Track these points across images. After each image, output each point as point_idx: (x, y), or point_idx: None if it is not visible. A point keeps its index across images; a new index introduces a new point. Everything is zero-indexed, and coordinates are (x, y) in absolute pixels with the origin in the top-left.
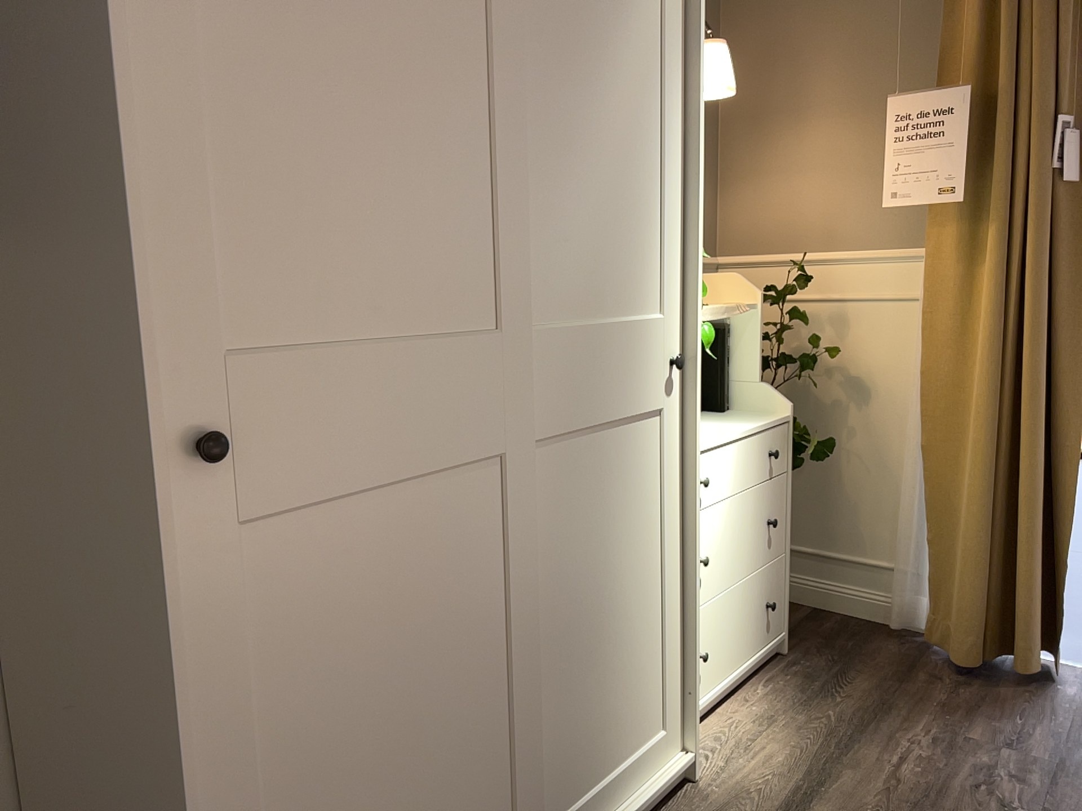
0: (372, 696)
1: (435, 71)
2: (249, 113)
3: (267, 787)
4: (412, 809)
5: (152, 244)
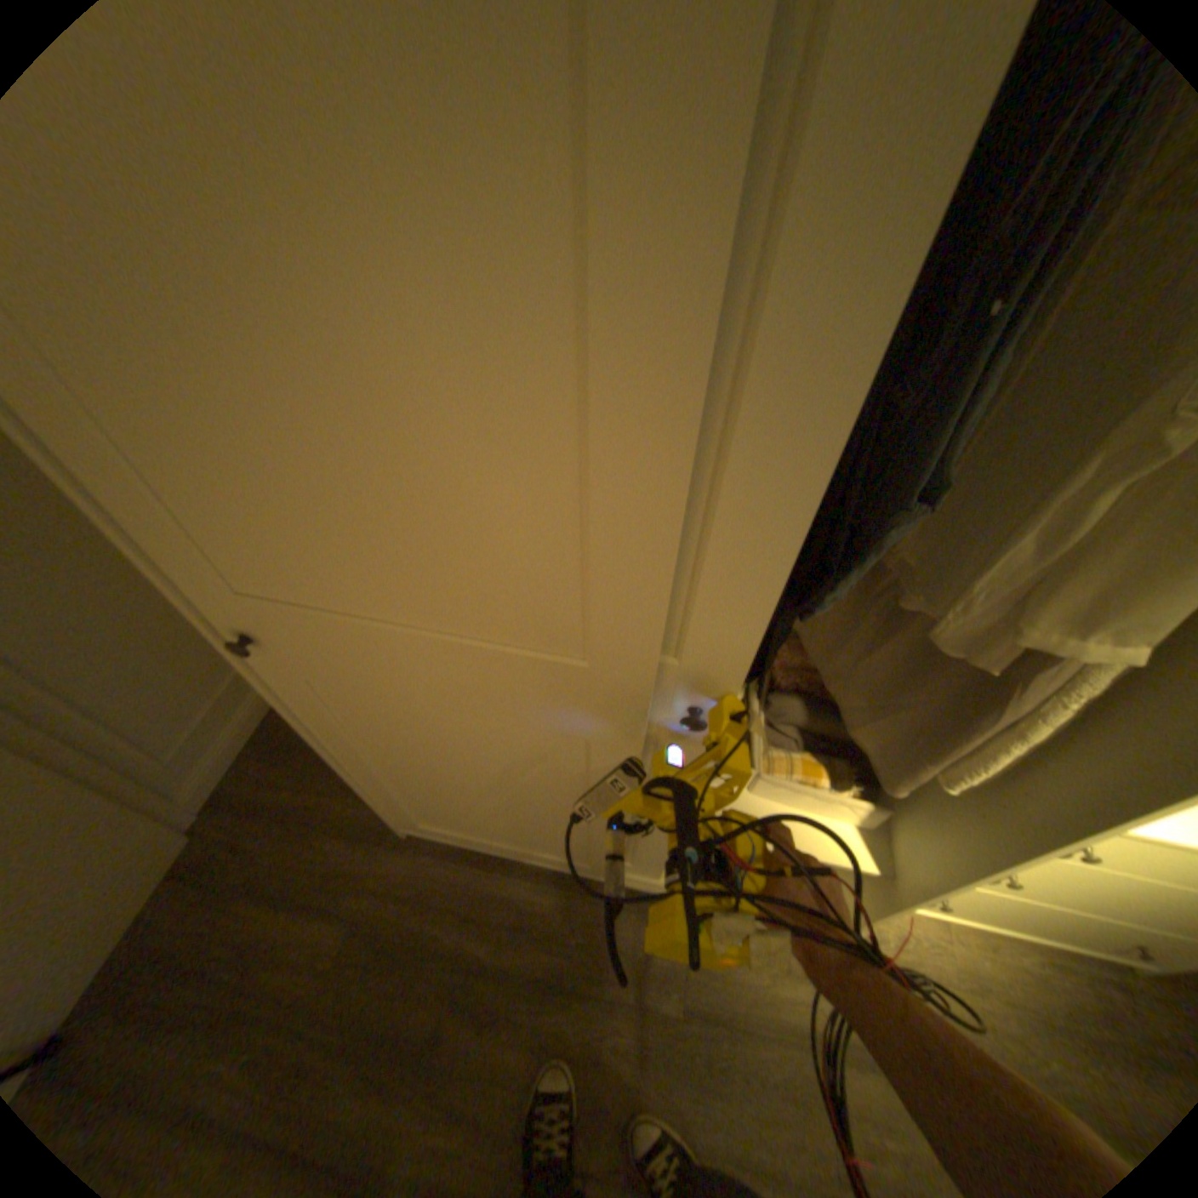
0: (451, 773)
1: (412, 306)
2: (126, 396)
3: (380, 764)
4: (495, 814)
5: (116, 515)
